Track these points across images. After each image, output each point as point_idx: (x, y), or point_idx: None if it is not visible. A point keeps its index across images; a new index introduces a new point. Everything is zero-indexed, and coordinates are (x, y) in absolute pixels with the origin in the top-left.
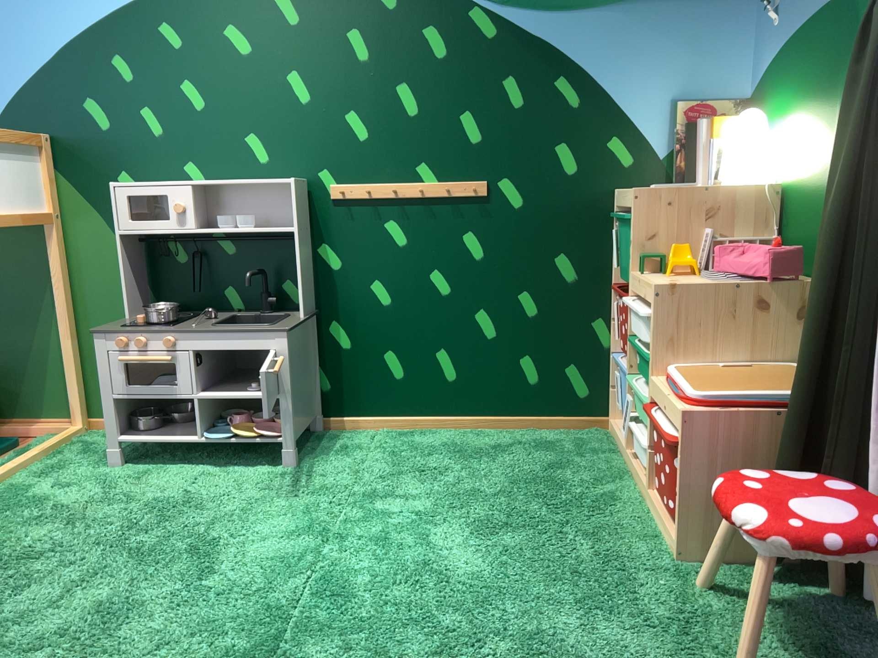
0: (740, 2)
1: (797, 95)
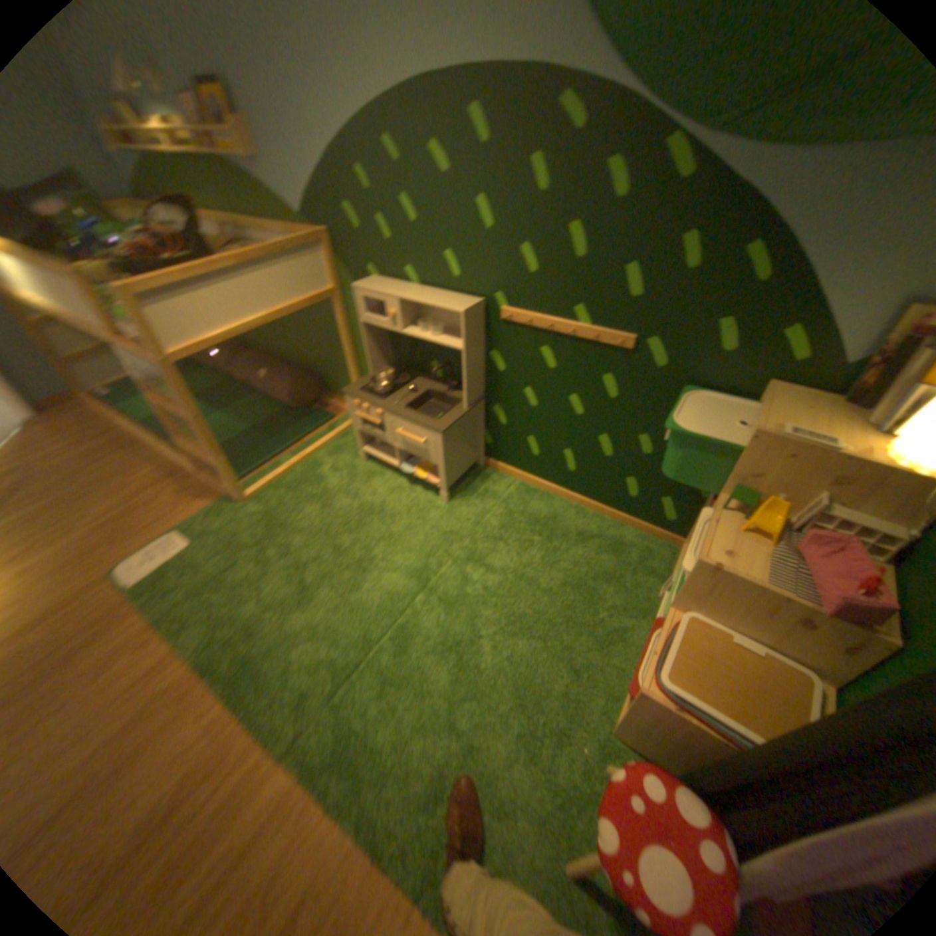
0: None
1: None
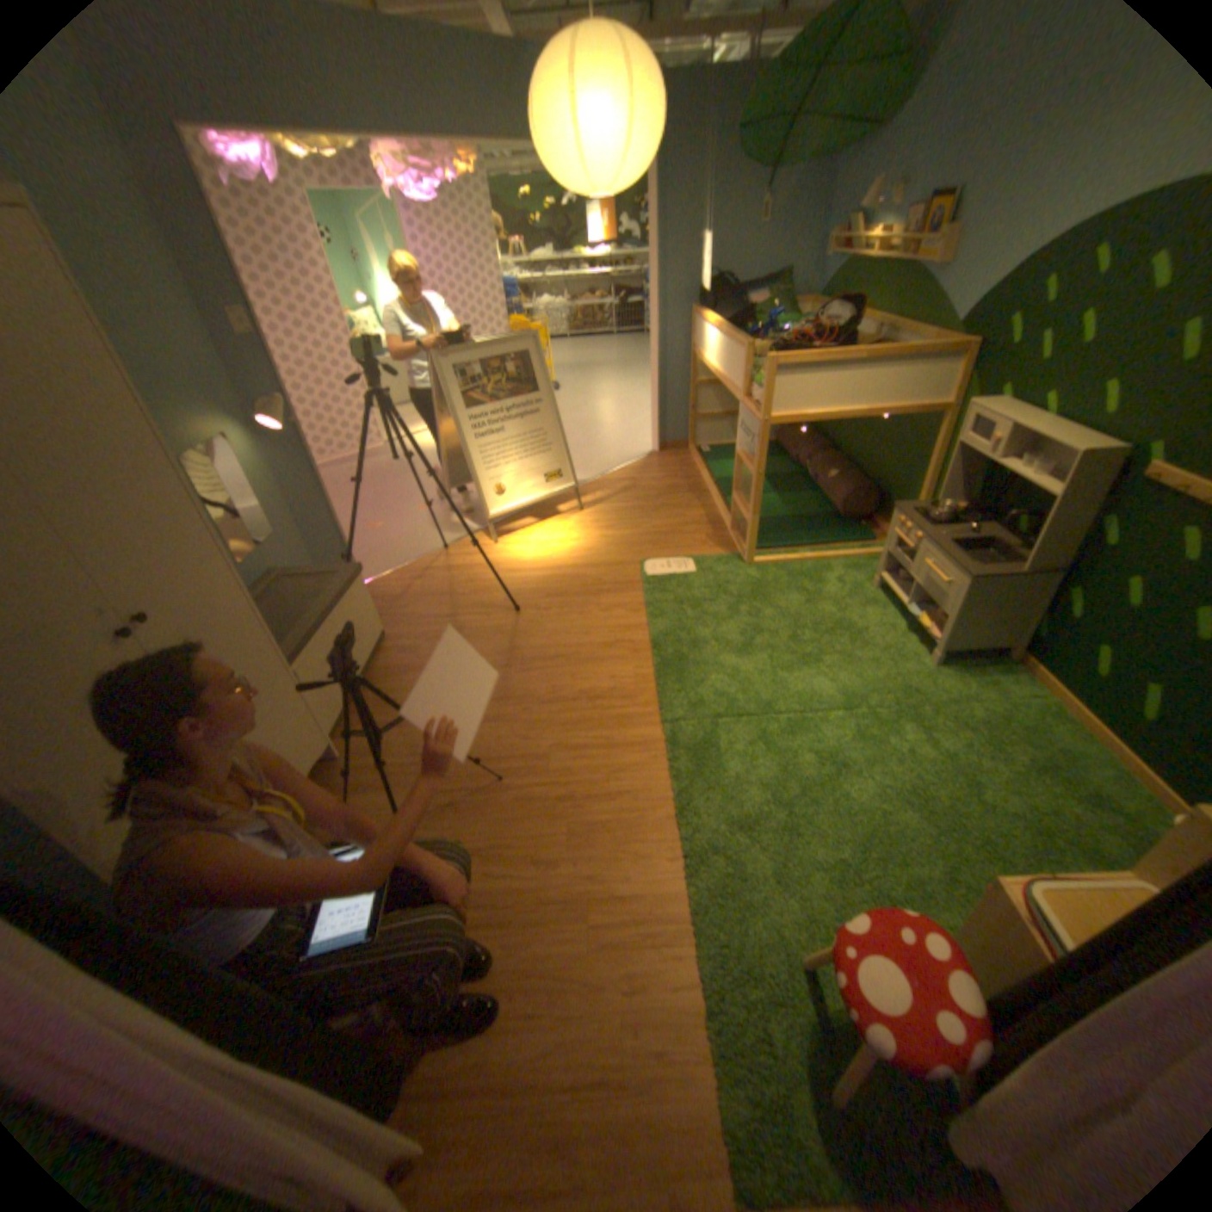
0: None
1: None
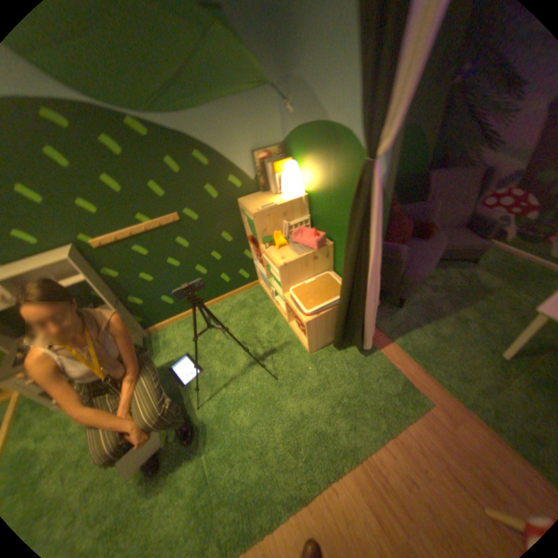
0: (271, 93)
1: (310, 159)
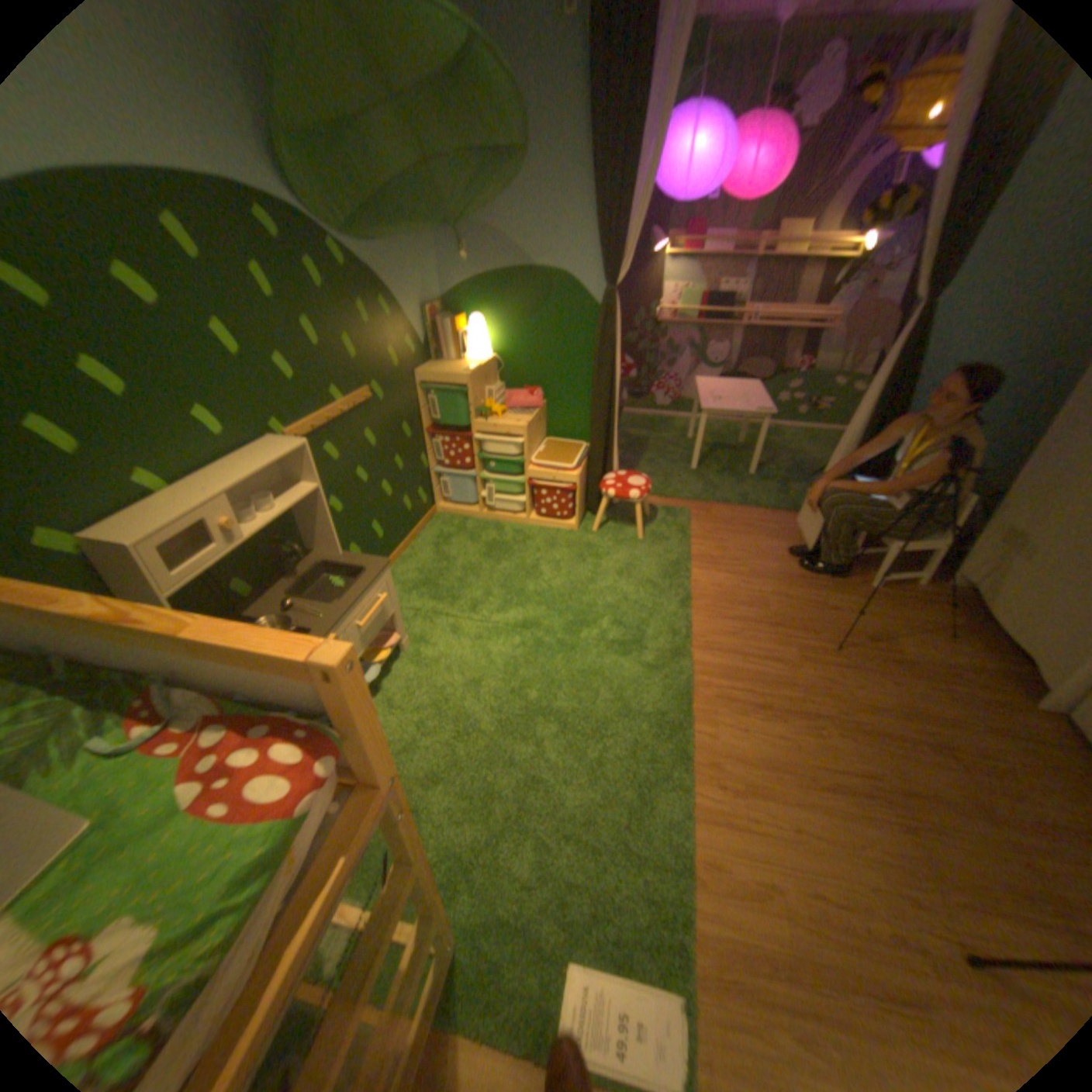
0: (428, 237)
1: (498, 310)
